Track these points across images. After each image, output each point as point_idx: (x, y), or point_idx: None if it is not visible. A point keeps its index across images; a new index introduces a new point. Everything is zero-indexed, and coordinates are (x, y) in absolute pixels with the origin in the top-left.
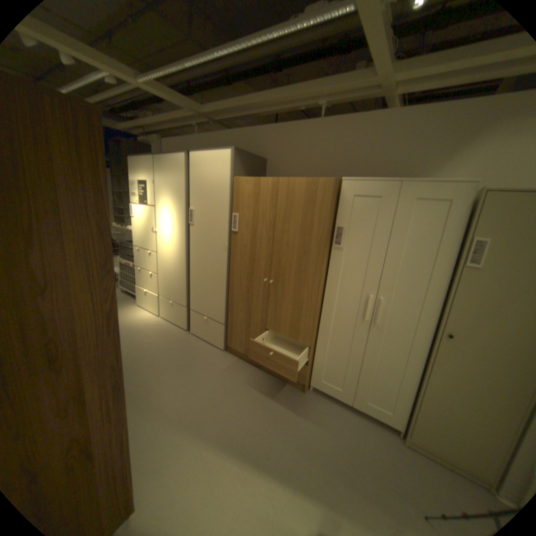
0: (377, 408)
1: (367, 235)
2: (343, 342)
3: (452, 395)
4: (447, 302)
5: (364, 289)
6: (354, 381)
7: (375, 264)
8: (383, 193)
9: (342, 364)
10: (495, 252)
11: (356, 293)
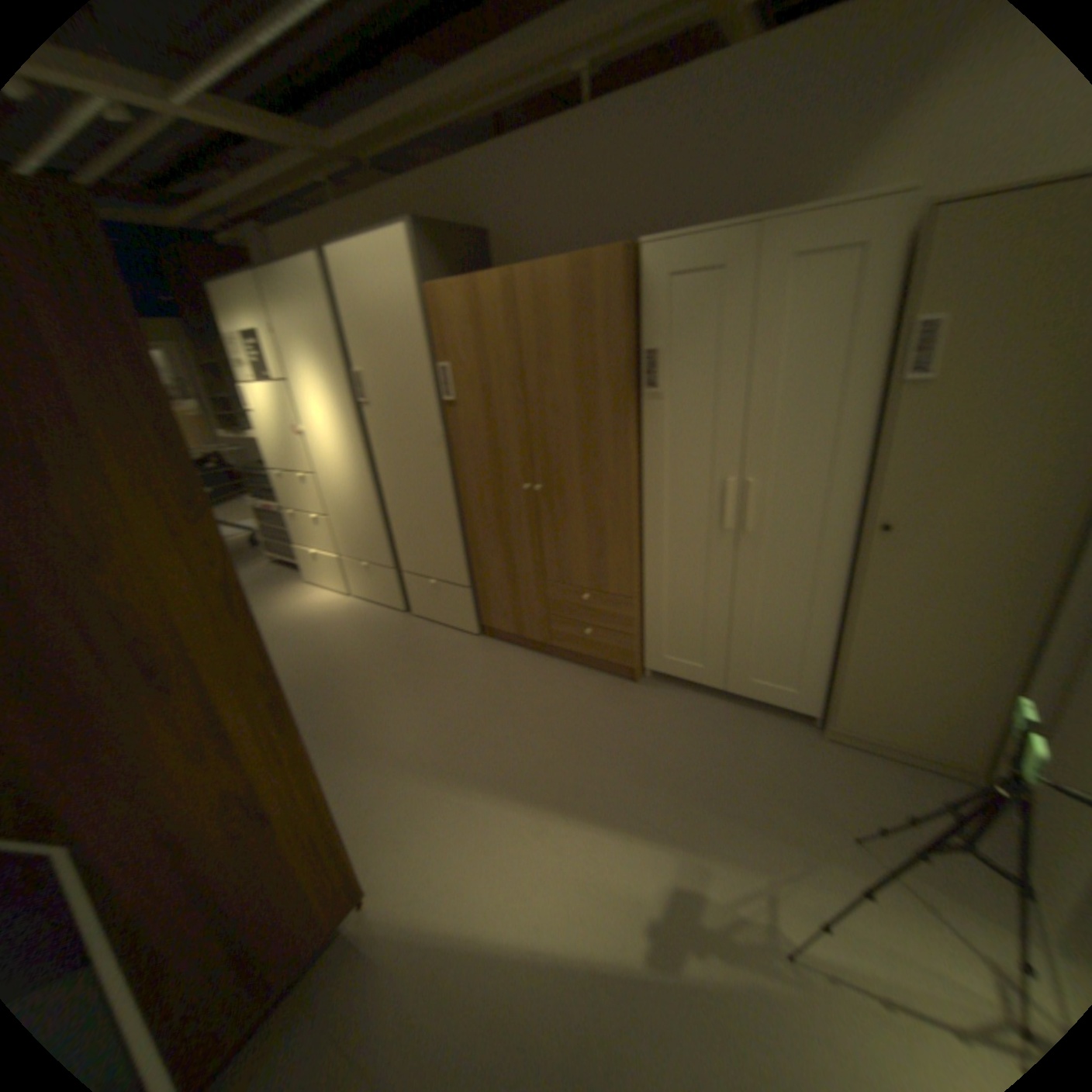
0: (767, 684)
1: (703, 357)
2: (688, 579)
3: (896, 636)
4: (872, 462)
5: (713, 468)
6: (720, 645)
7: (727, 414)
8: (722, 257)
9: (694, 619)
10: (958, 341)
11: (699, 479)
